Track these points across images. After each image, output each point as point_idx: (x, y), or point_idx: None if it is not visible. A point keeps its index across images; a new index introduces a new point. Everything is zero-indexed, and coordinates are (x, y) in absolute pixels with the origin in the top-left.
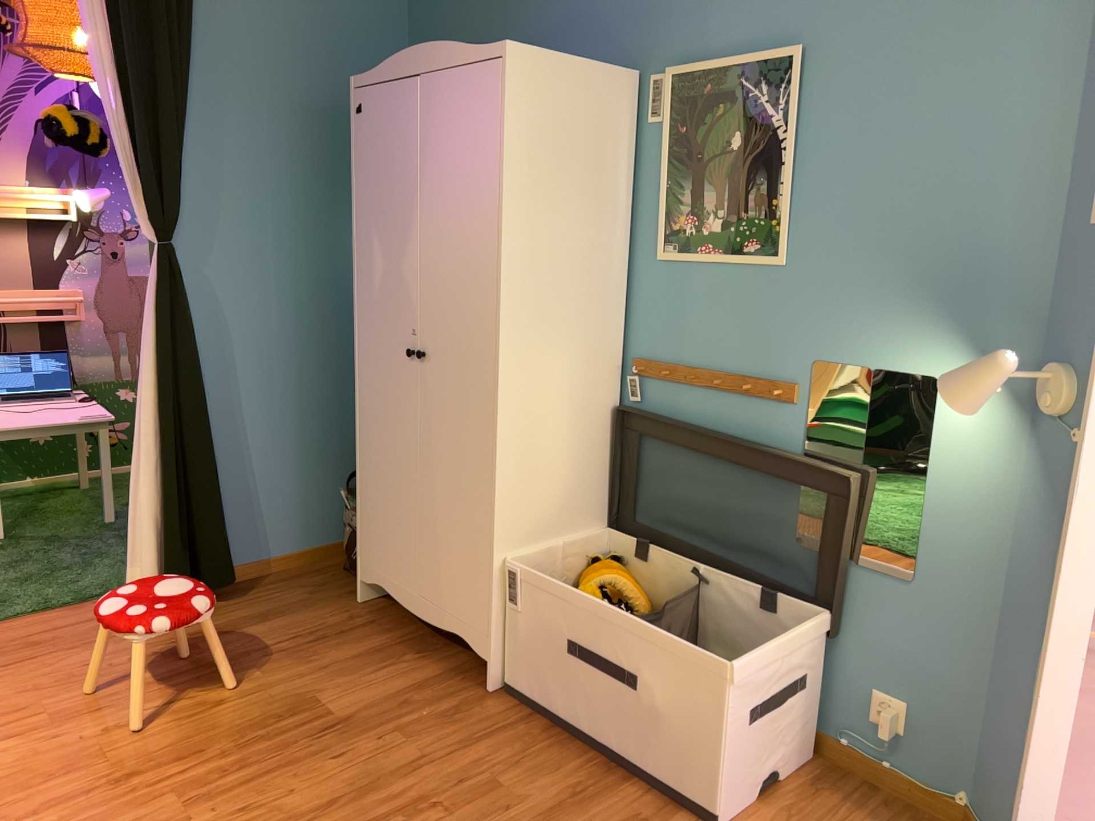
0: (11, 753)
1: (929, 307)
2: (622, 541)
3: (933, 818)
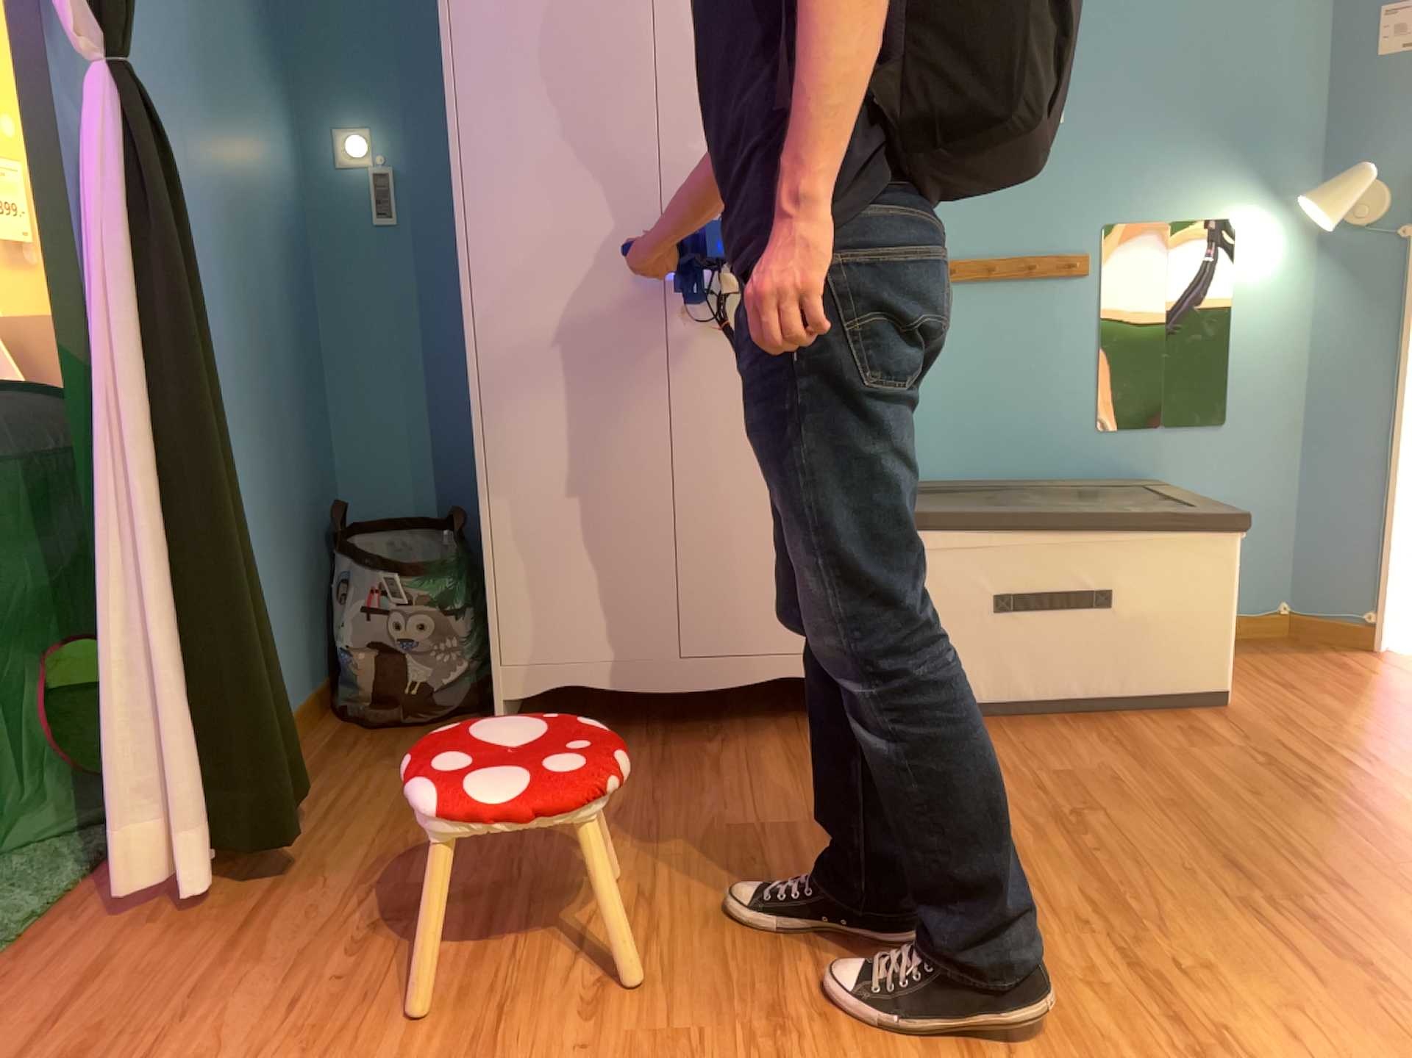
0: None
1: (1222, 151)
2: None
3: (1269, 639)
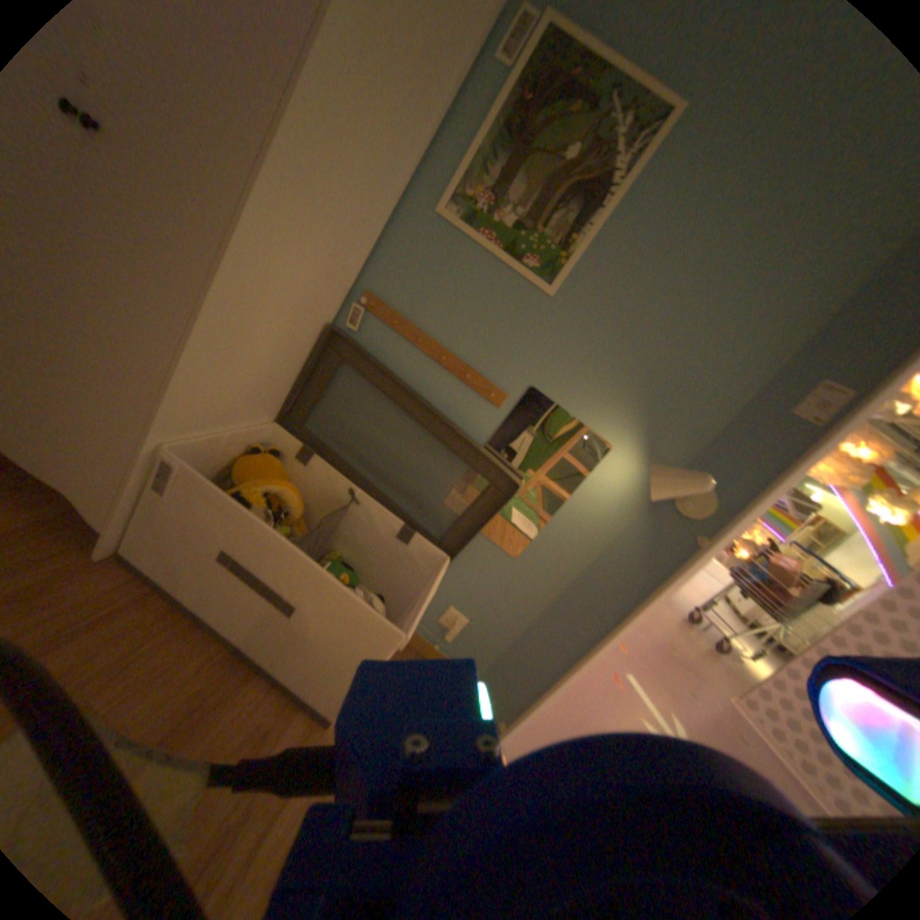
0: None
1: (638, 398)
2: (287, 441)
3: None
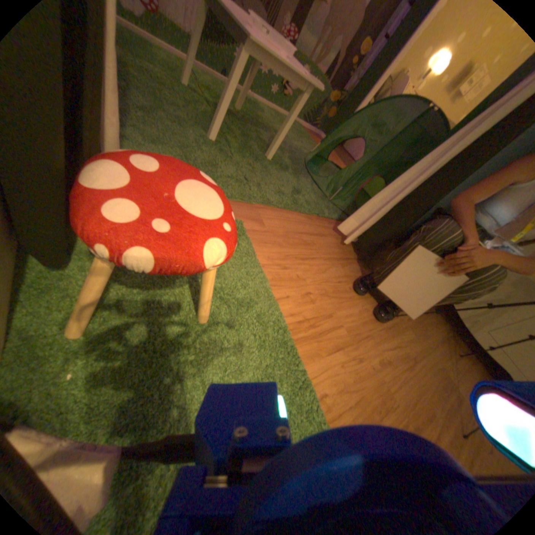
0: (345, 371)
1: None
2: None
3: None
